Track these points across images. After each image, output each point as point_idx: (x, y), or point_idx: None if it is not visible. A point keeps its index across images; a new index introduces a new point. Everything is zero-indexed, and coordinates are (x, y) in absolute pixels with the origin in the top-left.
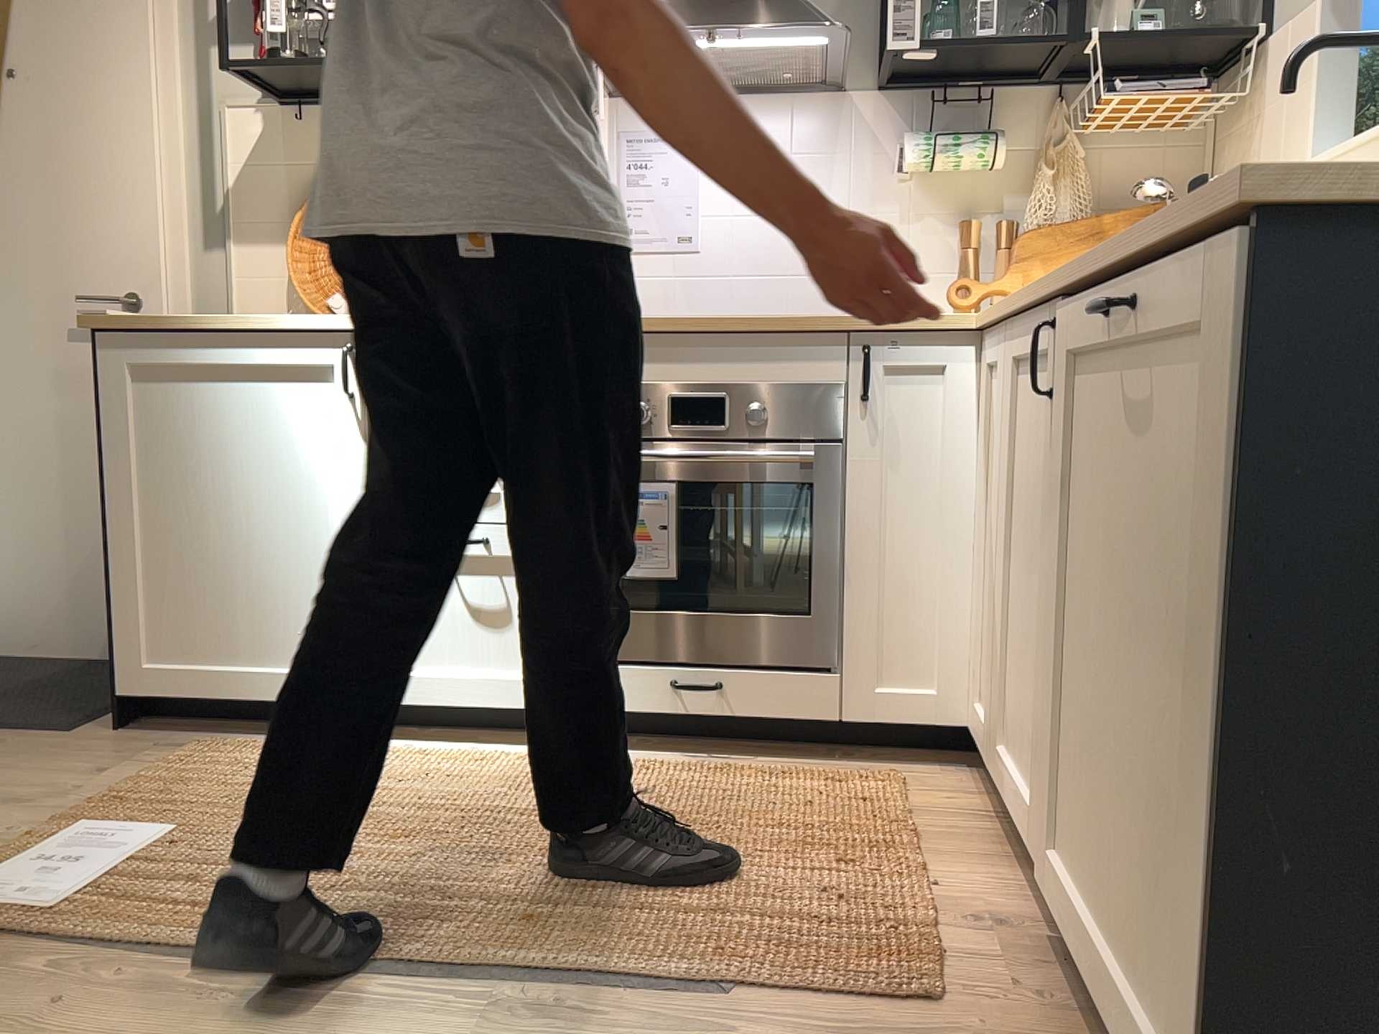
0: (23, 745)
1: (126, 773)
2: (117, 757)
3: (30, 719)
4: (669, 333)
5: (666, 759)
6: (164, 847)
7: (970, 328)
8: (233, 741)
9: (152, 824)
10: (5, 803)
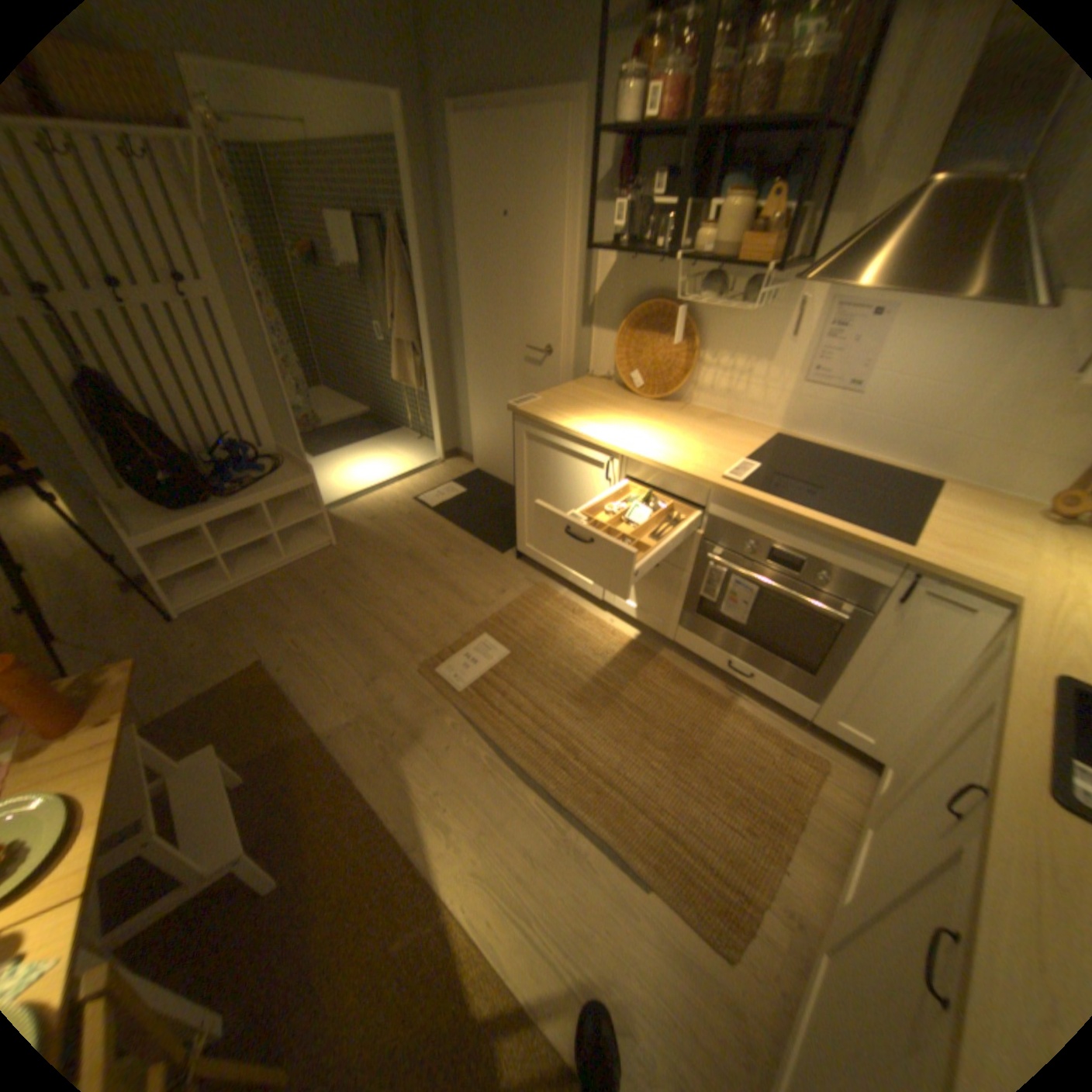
0: (487, 556)
1: (511, 594)
2: (512, 580)
3: (494, 537)
4: (781, 515)
5: (716, 683)
6: (504, 660)
7: (1011, 601)
8: (551, 585)
9: (506, 641)
10: (471, 599)
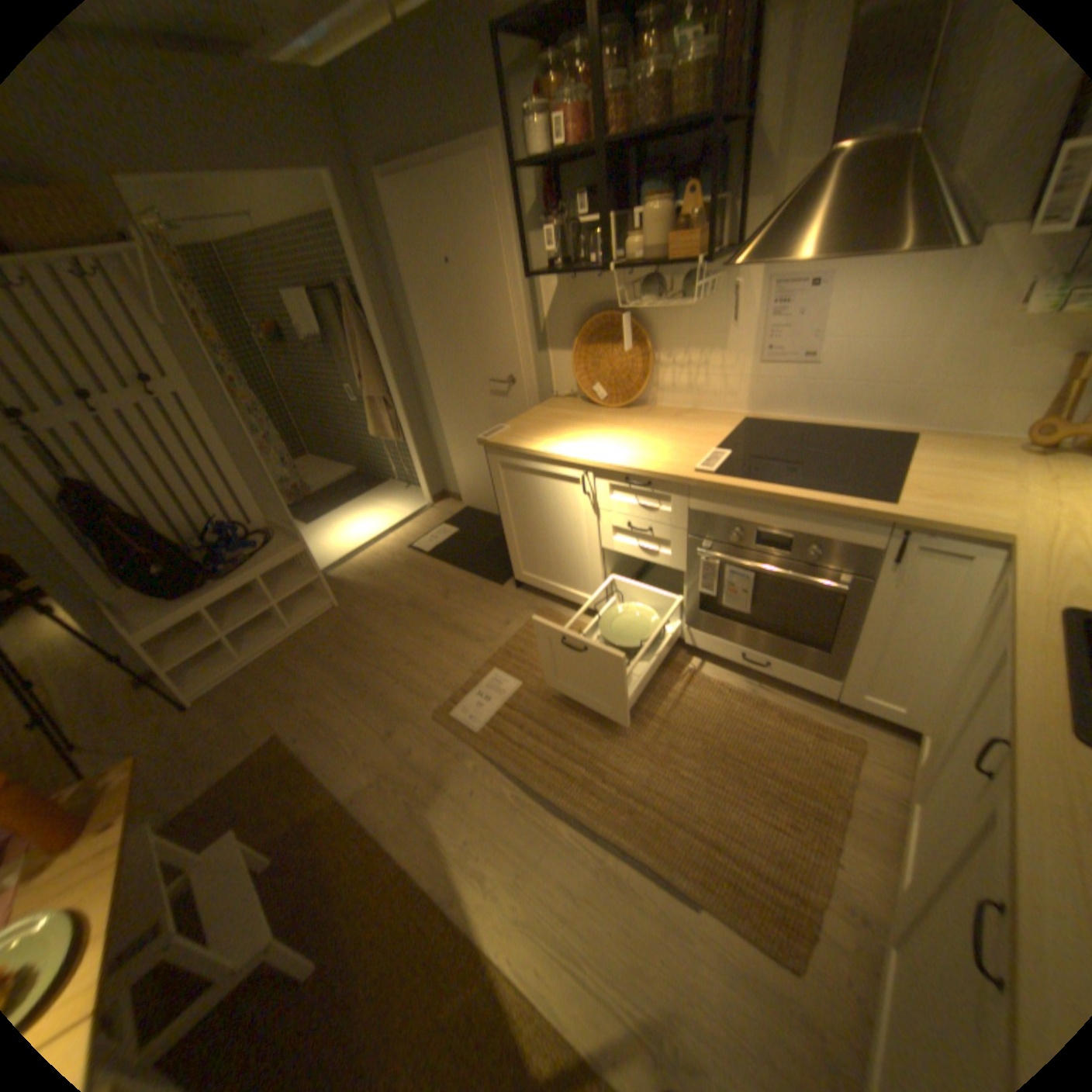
0: (486, 590)
1: (514, 624)
2: (514, 609)
3: (491, 570)
4: (757, 497)
5: (734, 678)
6: (516, 691)
7: (1003, 540)
8: (553, 608)
9: (515, 672)
10: (476, 636)
